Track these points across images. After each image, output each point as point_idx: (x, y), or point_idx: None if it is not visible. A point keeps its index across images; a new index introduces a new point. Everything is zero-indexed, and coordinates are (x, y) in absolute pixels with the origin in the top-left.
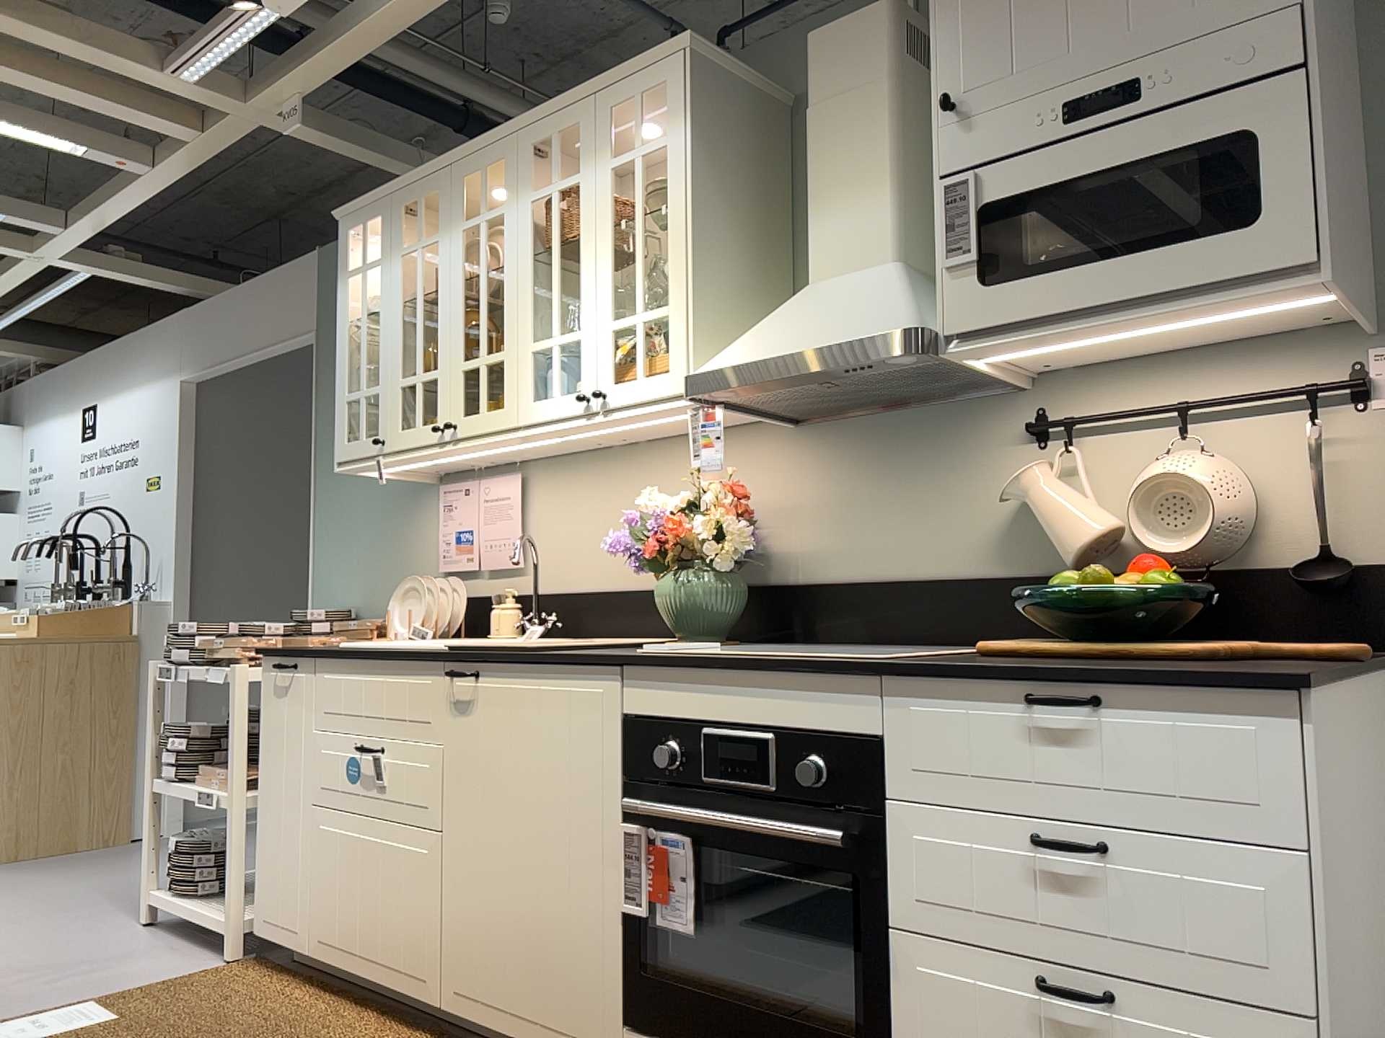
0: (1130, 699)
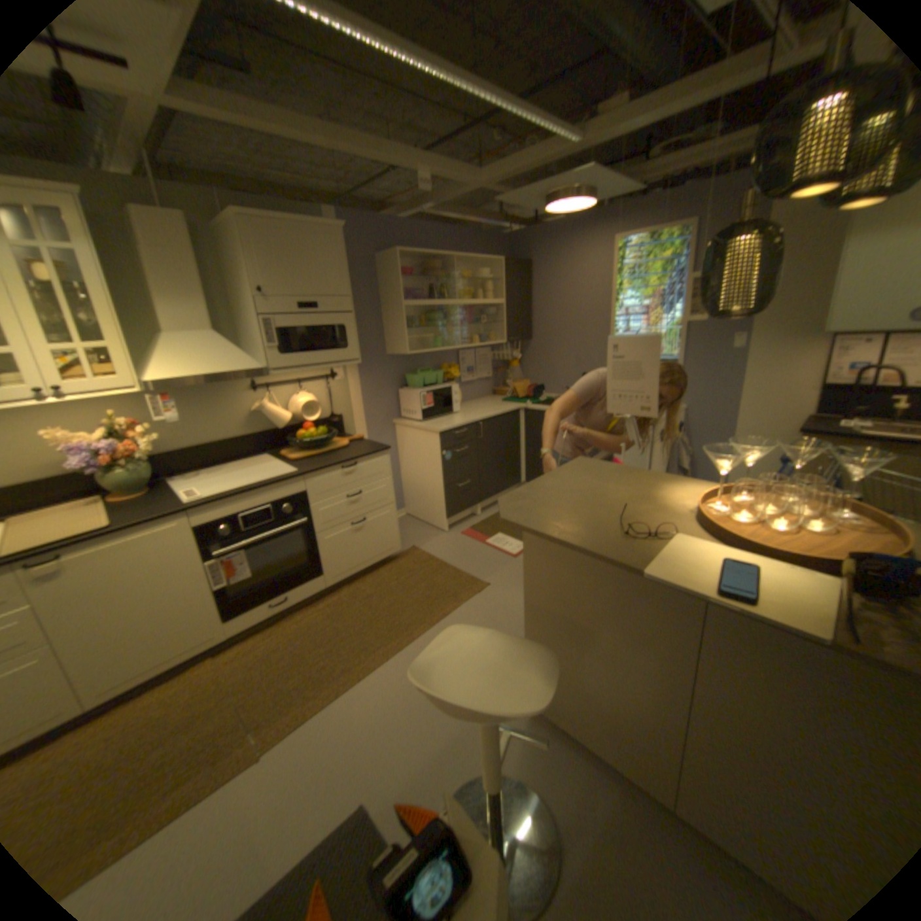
0: (362, 461)
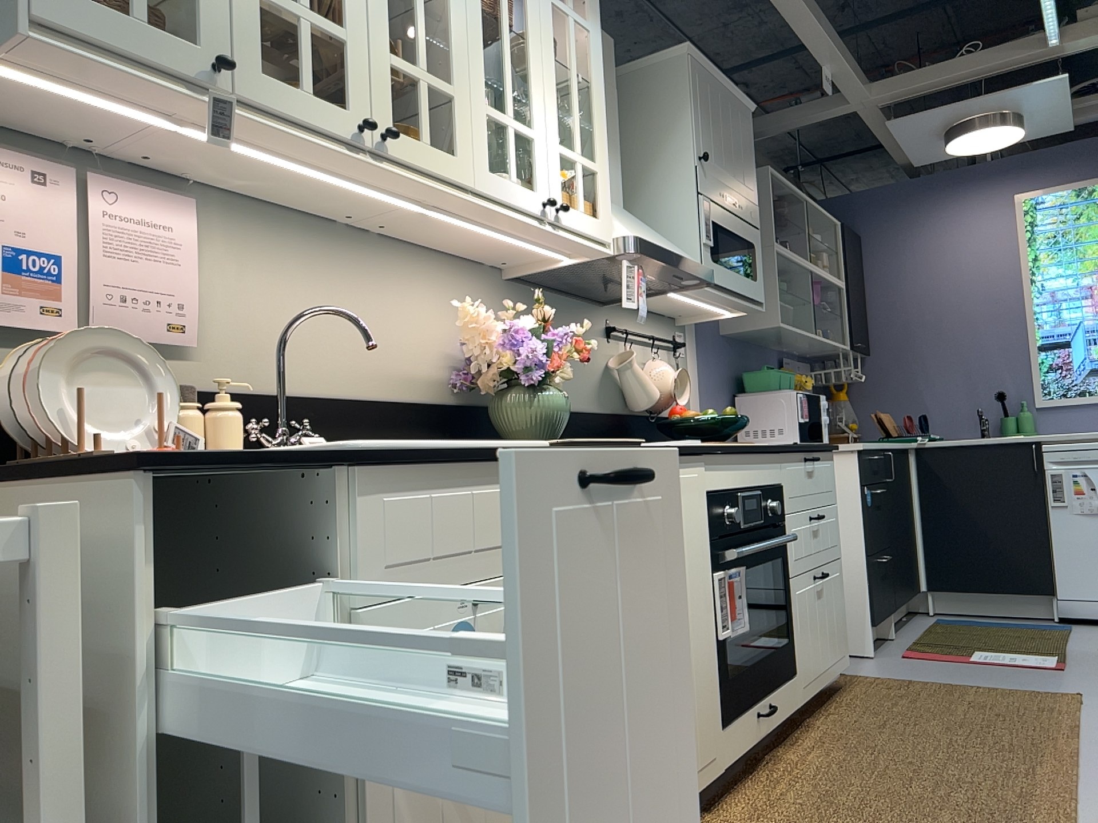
0: (818, 457)
